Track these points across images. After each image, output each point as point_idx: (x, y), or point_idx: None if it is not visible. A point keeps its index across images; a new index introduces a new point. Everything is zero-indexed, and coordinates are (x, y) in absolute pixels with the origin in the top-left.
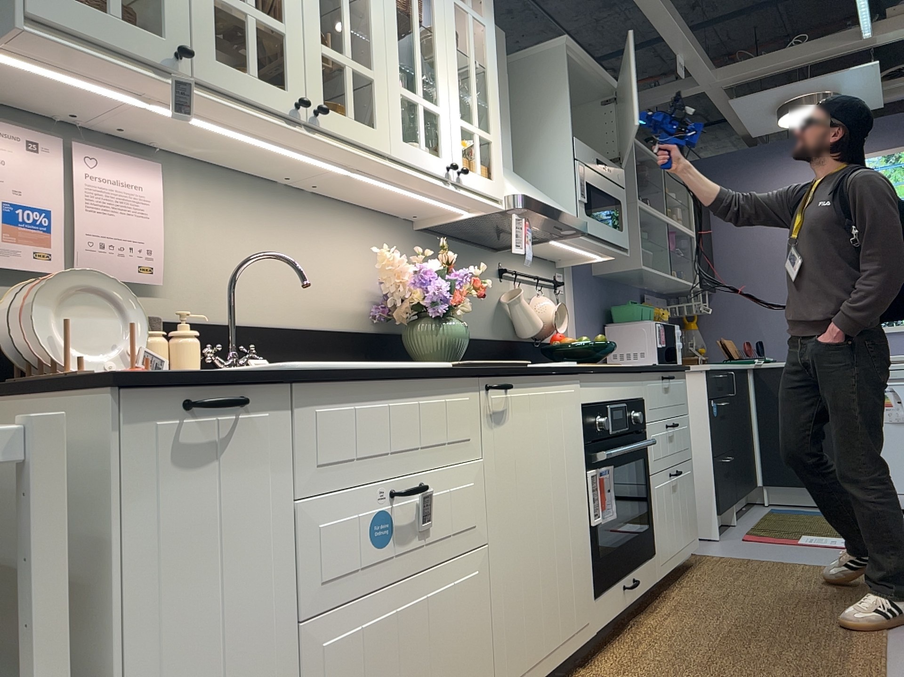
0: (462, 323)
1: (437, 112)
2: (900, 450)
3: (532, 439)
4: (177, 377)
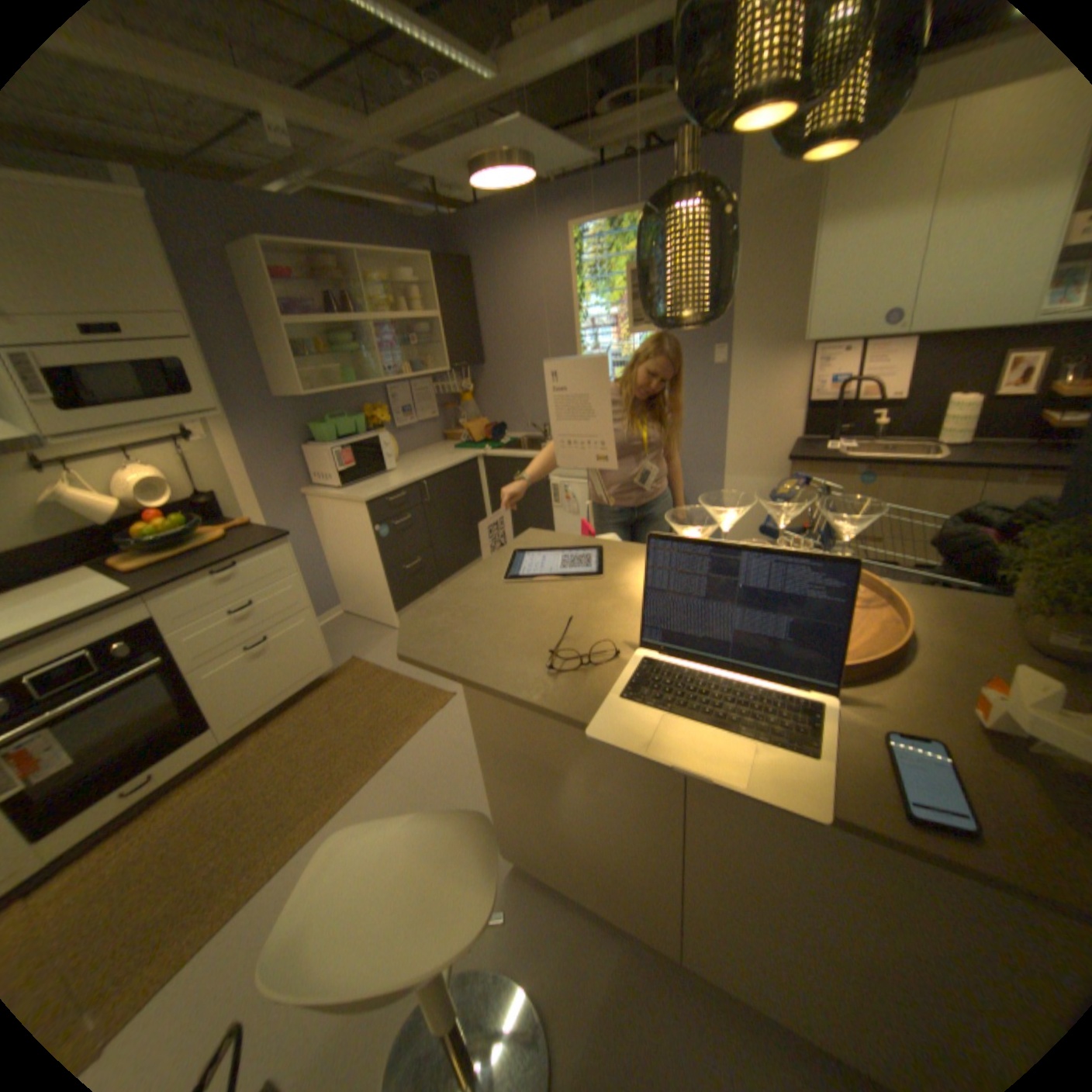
0: None
1: None
2: None
3: None
4: None
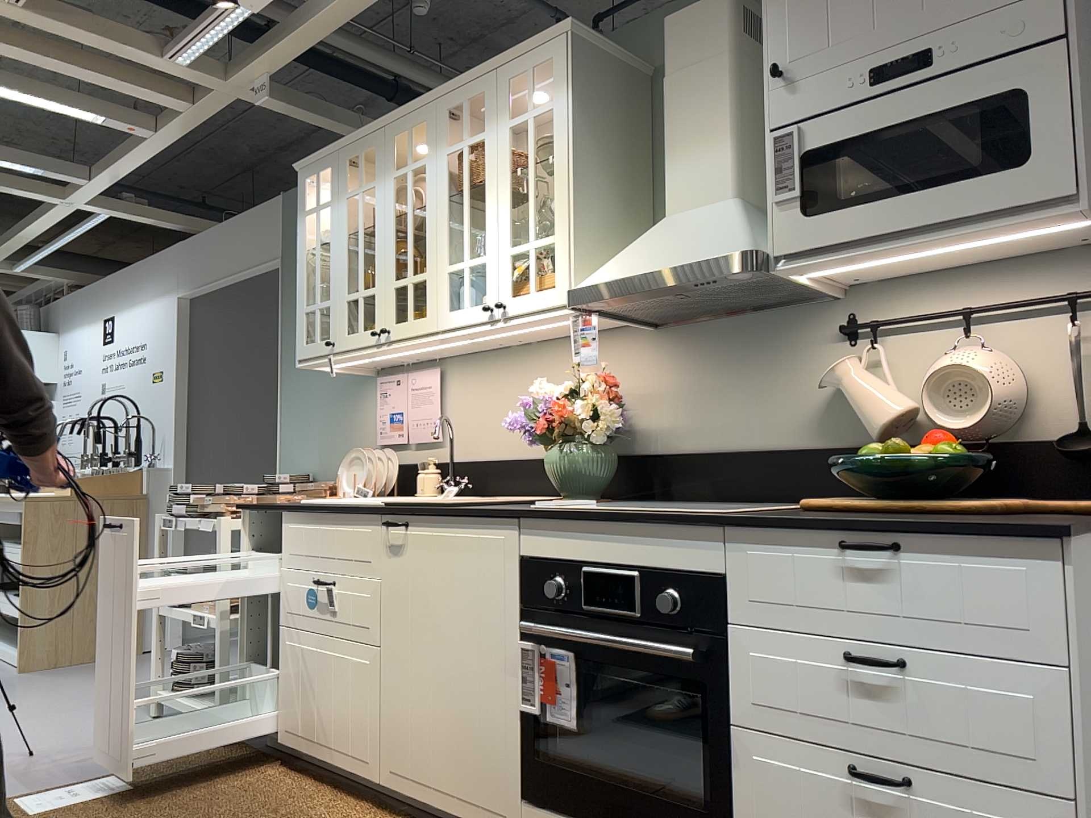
0: (579, 447)
1: (481, 260)
2: None
3: (430, 576)
4: (248, 506)
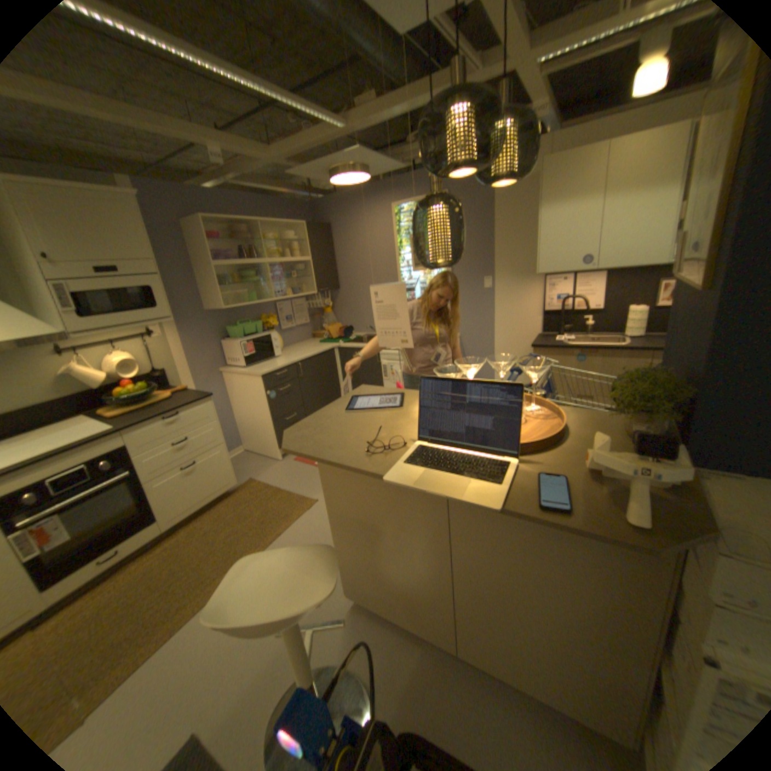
0: None
1: None
2: None
3: None
4: None
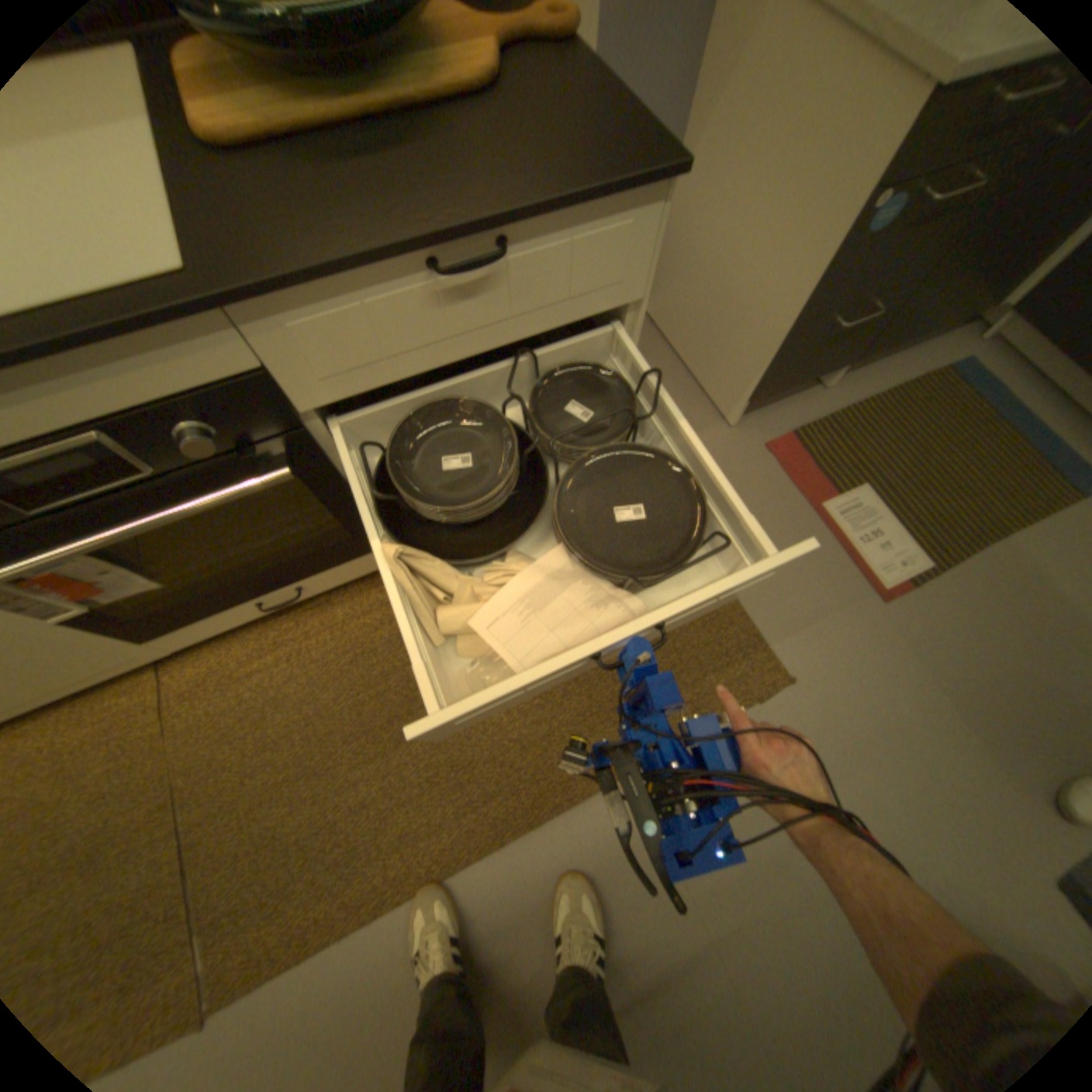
0: None
1: None
2: None
3: None
4: None
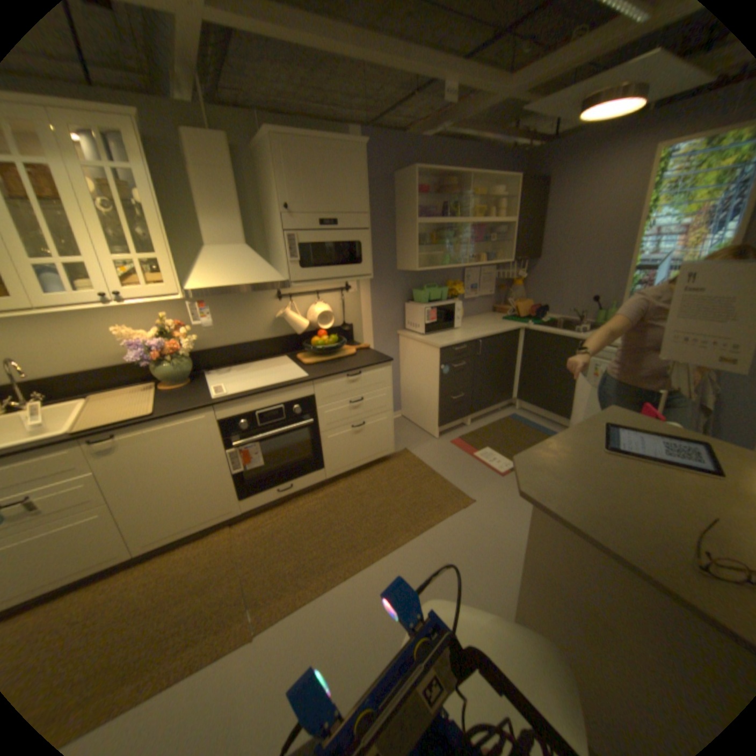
0: (181, 362)
1: (80, 262)
2: (595, 408)
3: (149, 453)
4: None
